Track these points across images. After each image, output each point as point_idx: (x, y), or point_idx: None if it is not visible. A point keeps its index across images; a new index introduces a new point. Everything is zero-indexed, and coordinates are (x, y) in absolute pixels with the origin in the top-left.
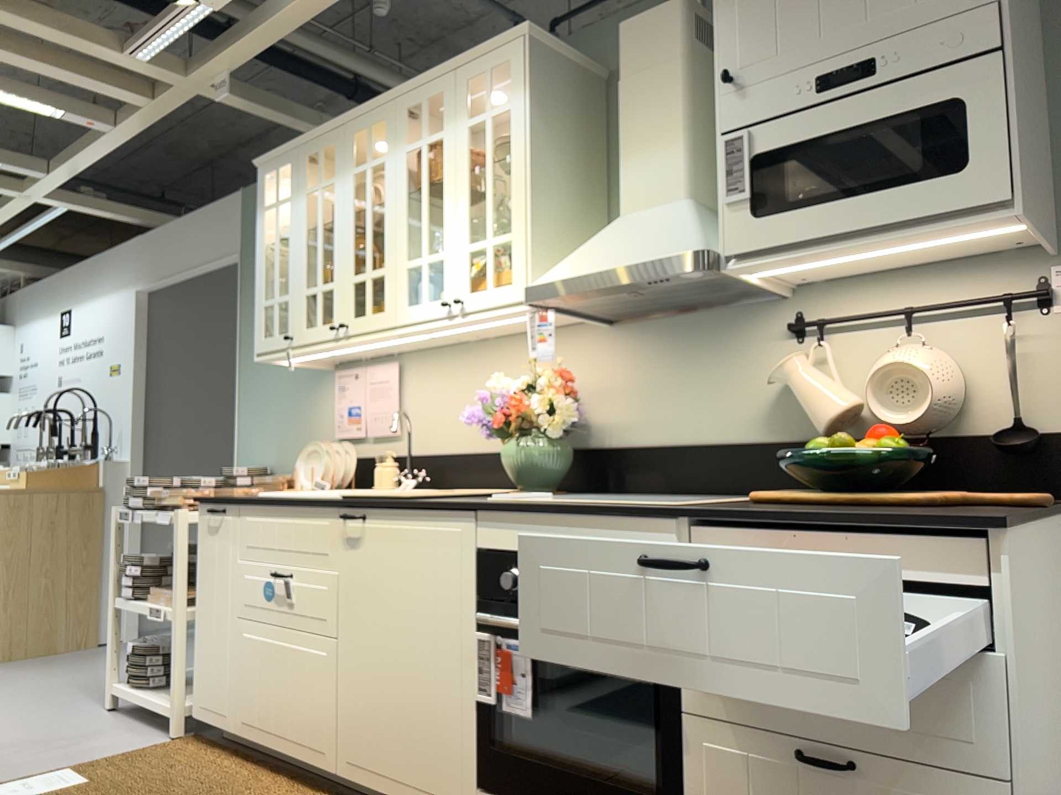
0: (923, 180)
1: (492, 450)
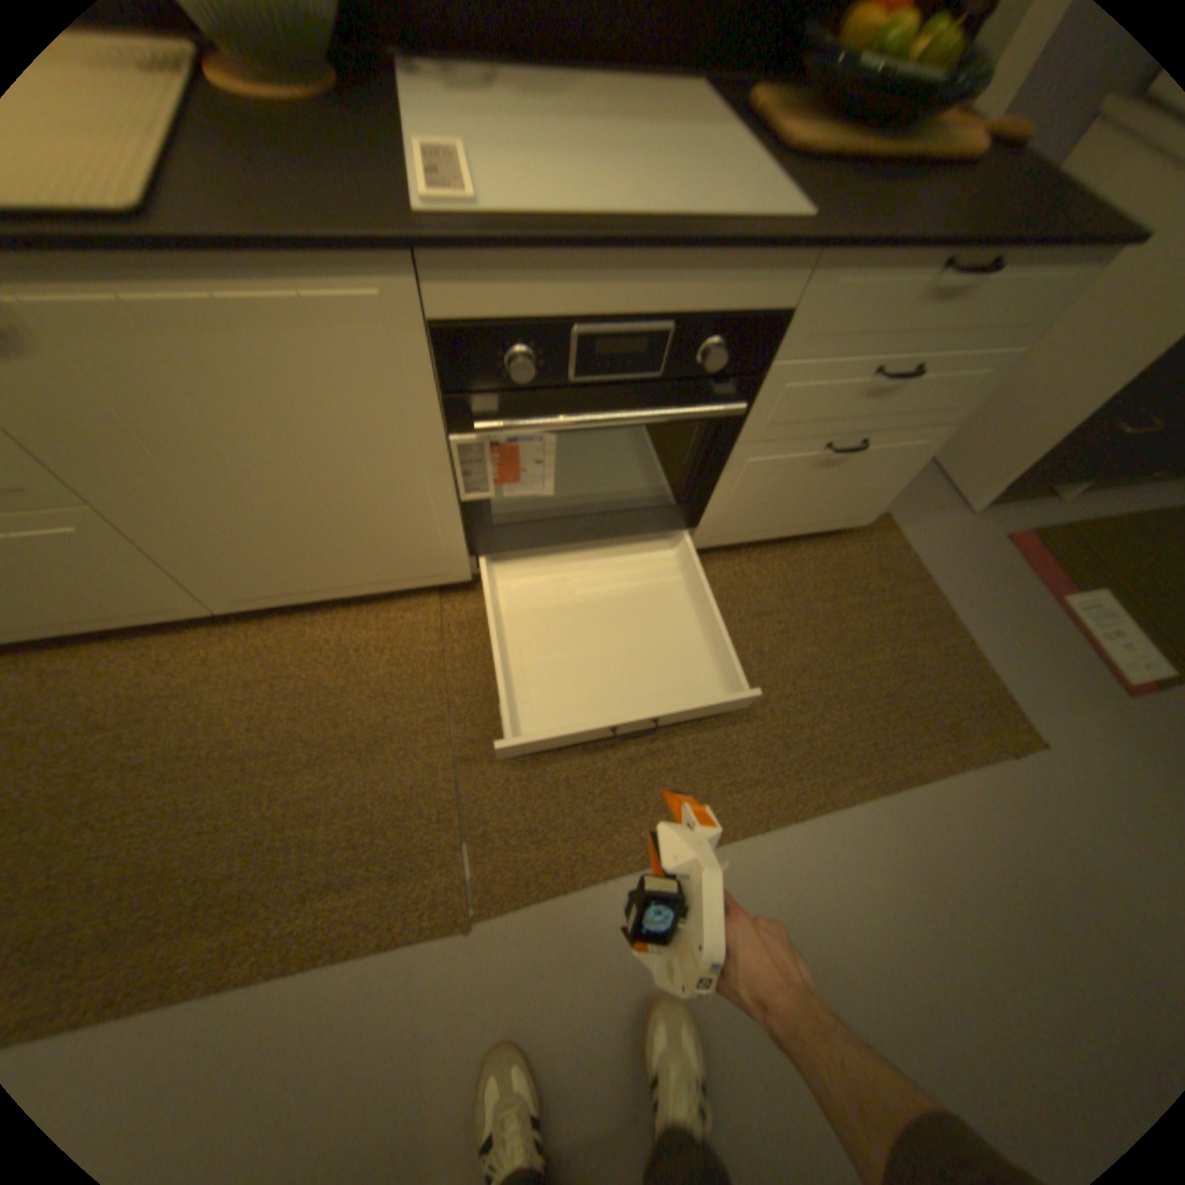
0: None
1: None
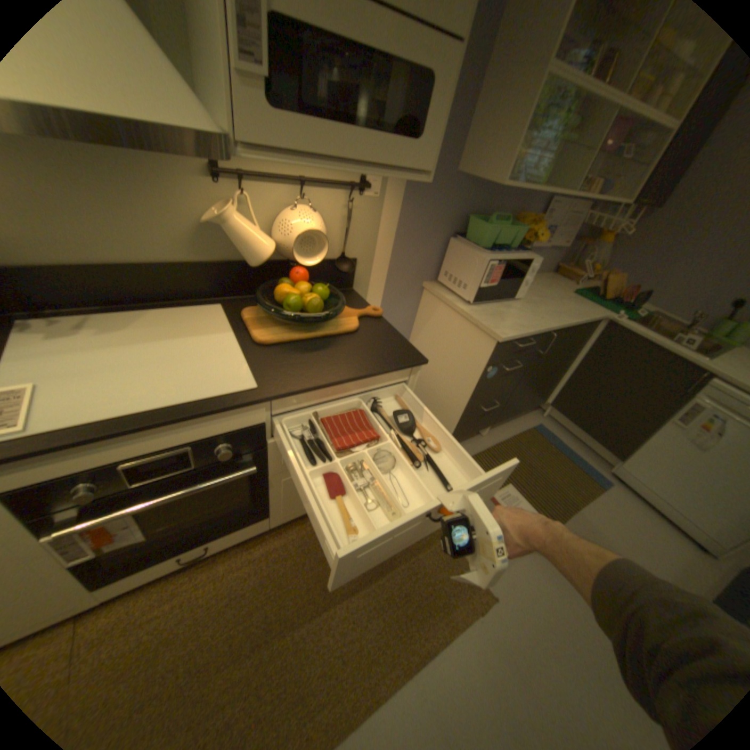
0: (400, 135)
1: None
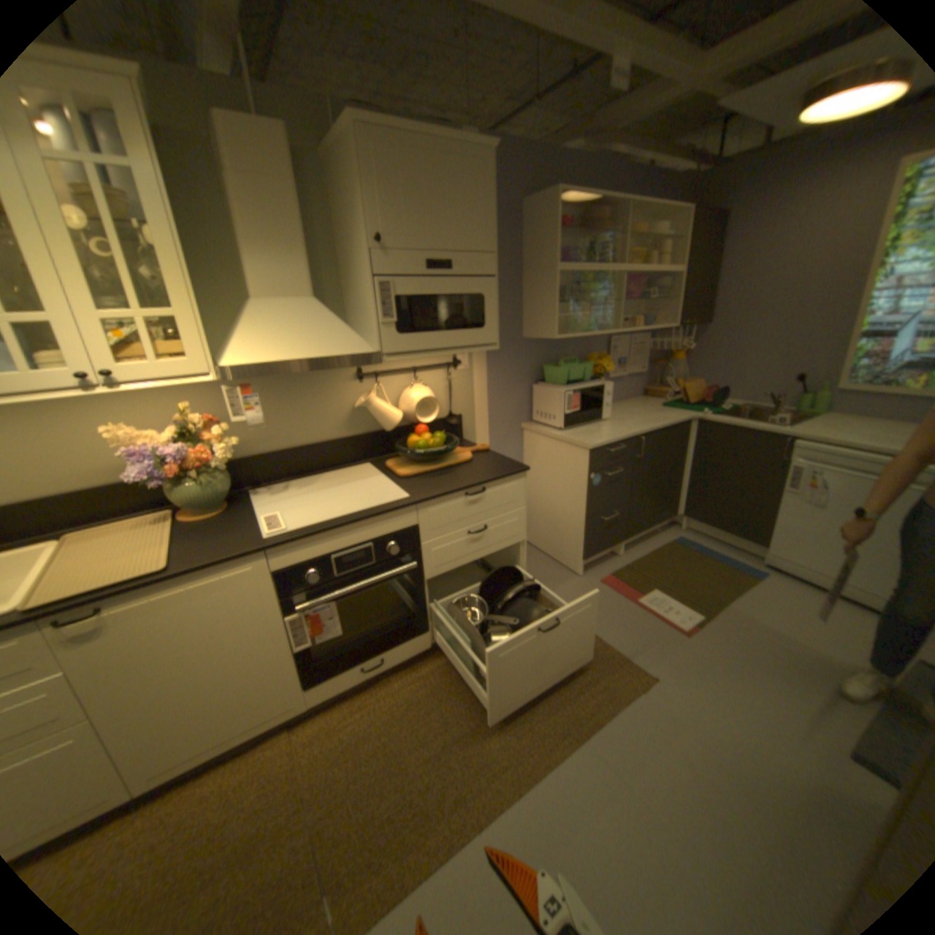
0: (471, 329)
1: (90, 486)
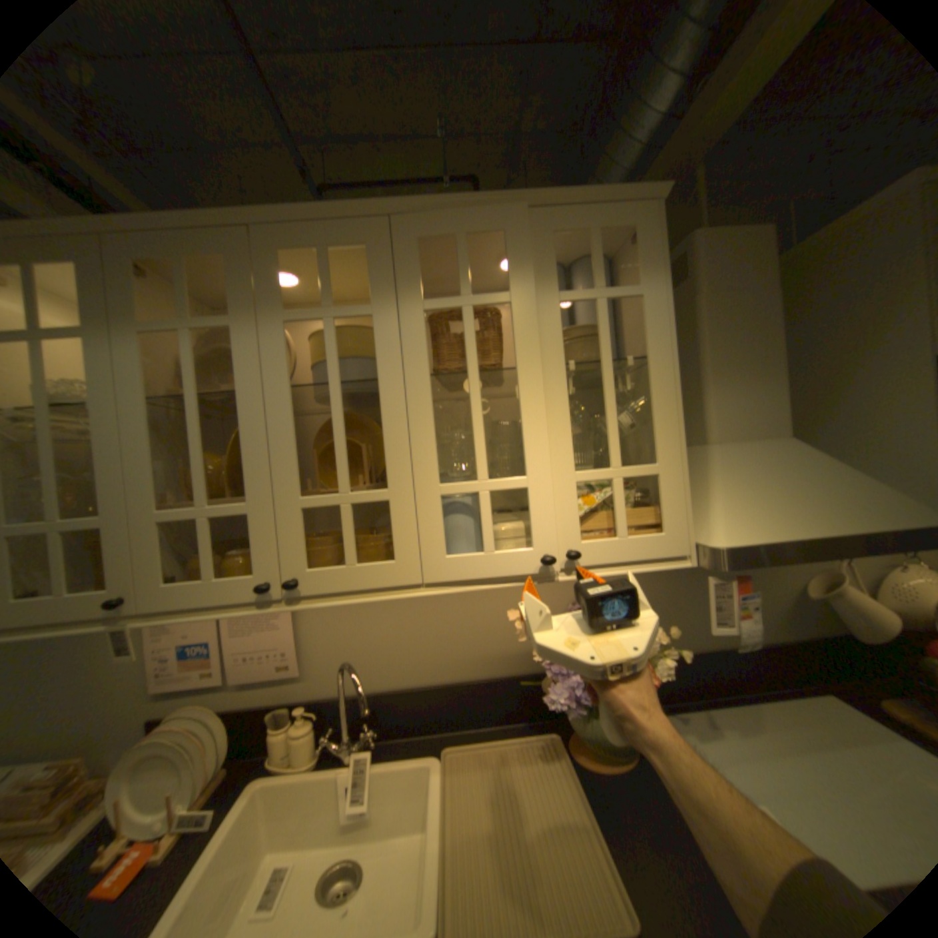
0: None
1: (469, 679)
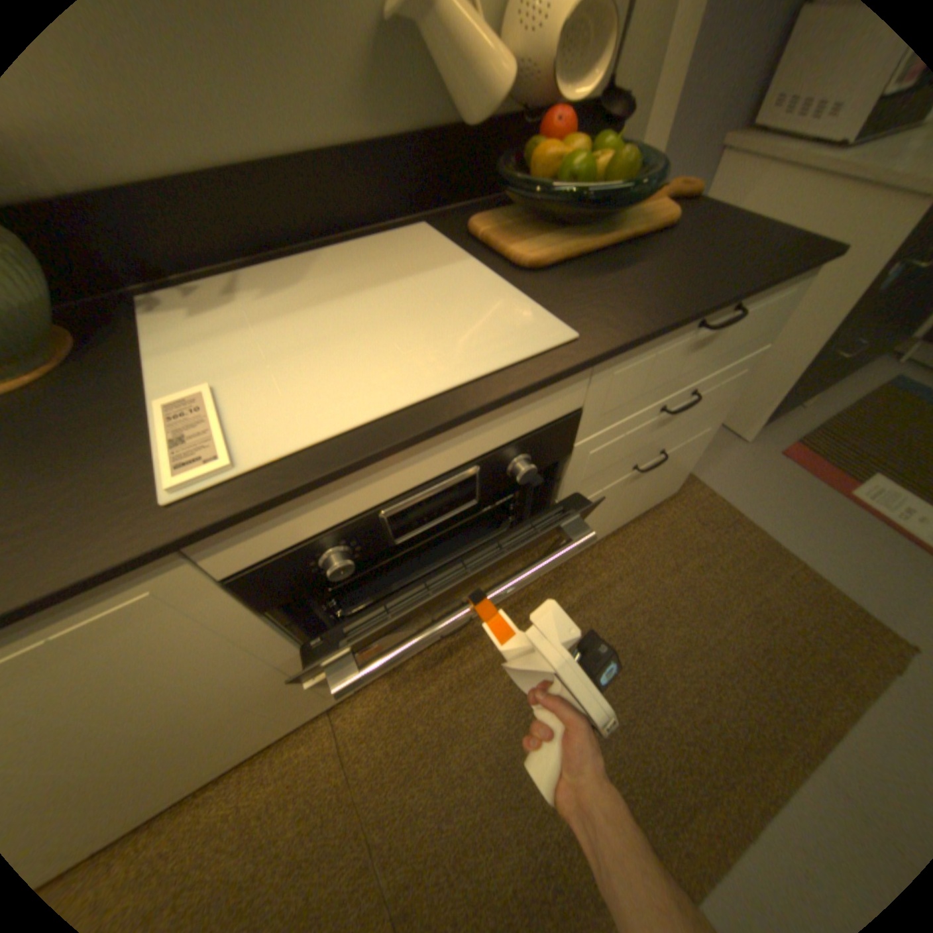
0: None
1: None
